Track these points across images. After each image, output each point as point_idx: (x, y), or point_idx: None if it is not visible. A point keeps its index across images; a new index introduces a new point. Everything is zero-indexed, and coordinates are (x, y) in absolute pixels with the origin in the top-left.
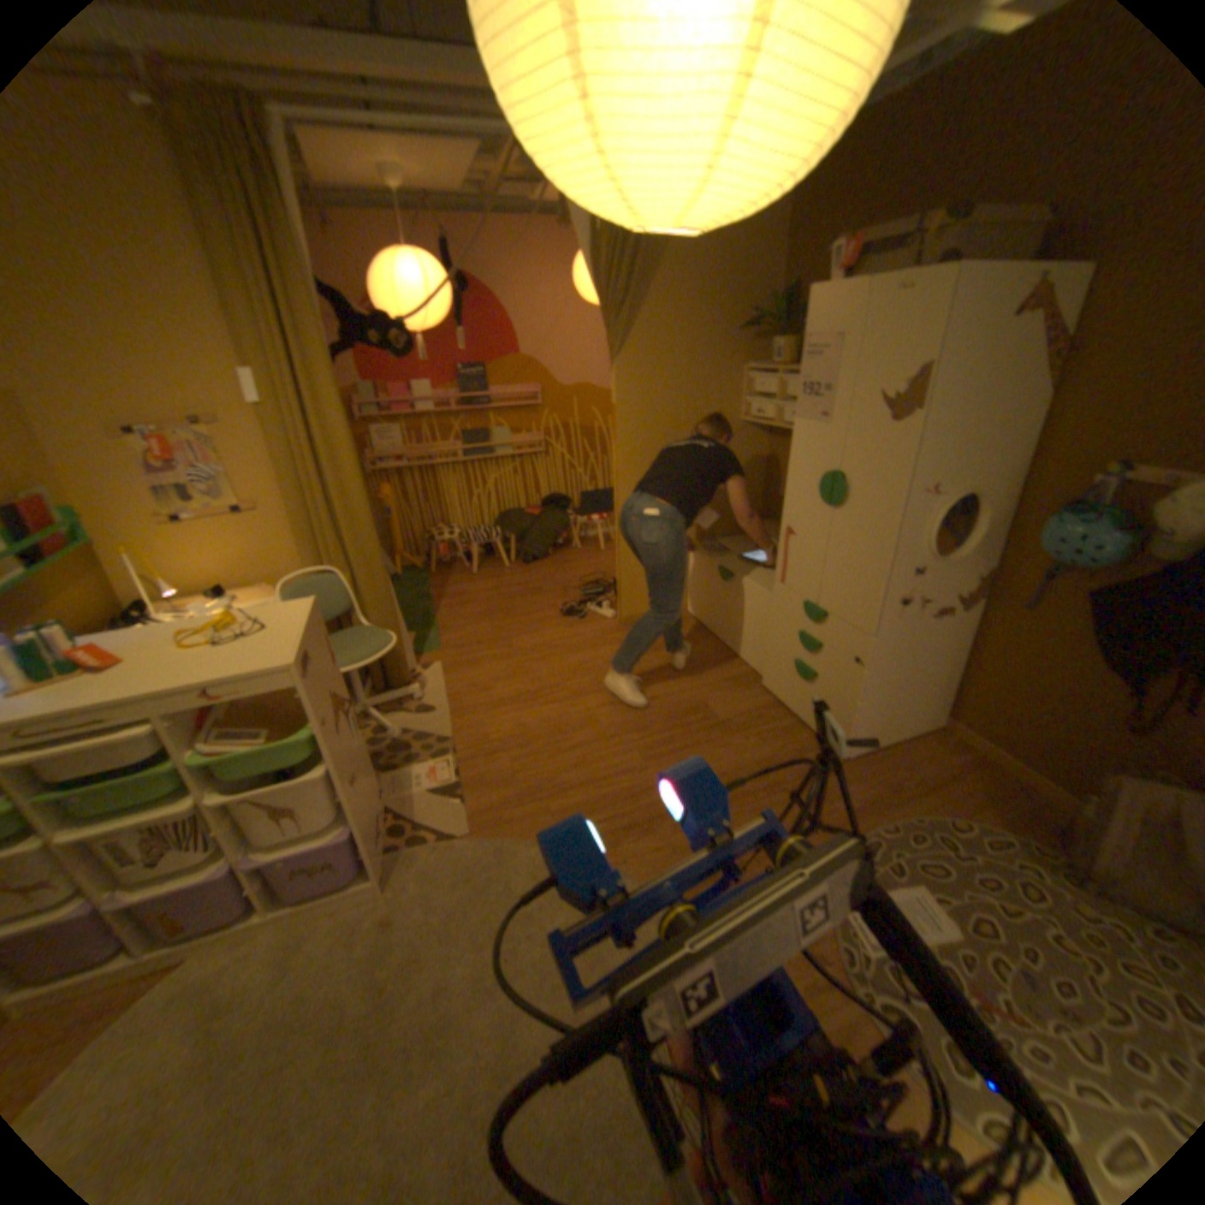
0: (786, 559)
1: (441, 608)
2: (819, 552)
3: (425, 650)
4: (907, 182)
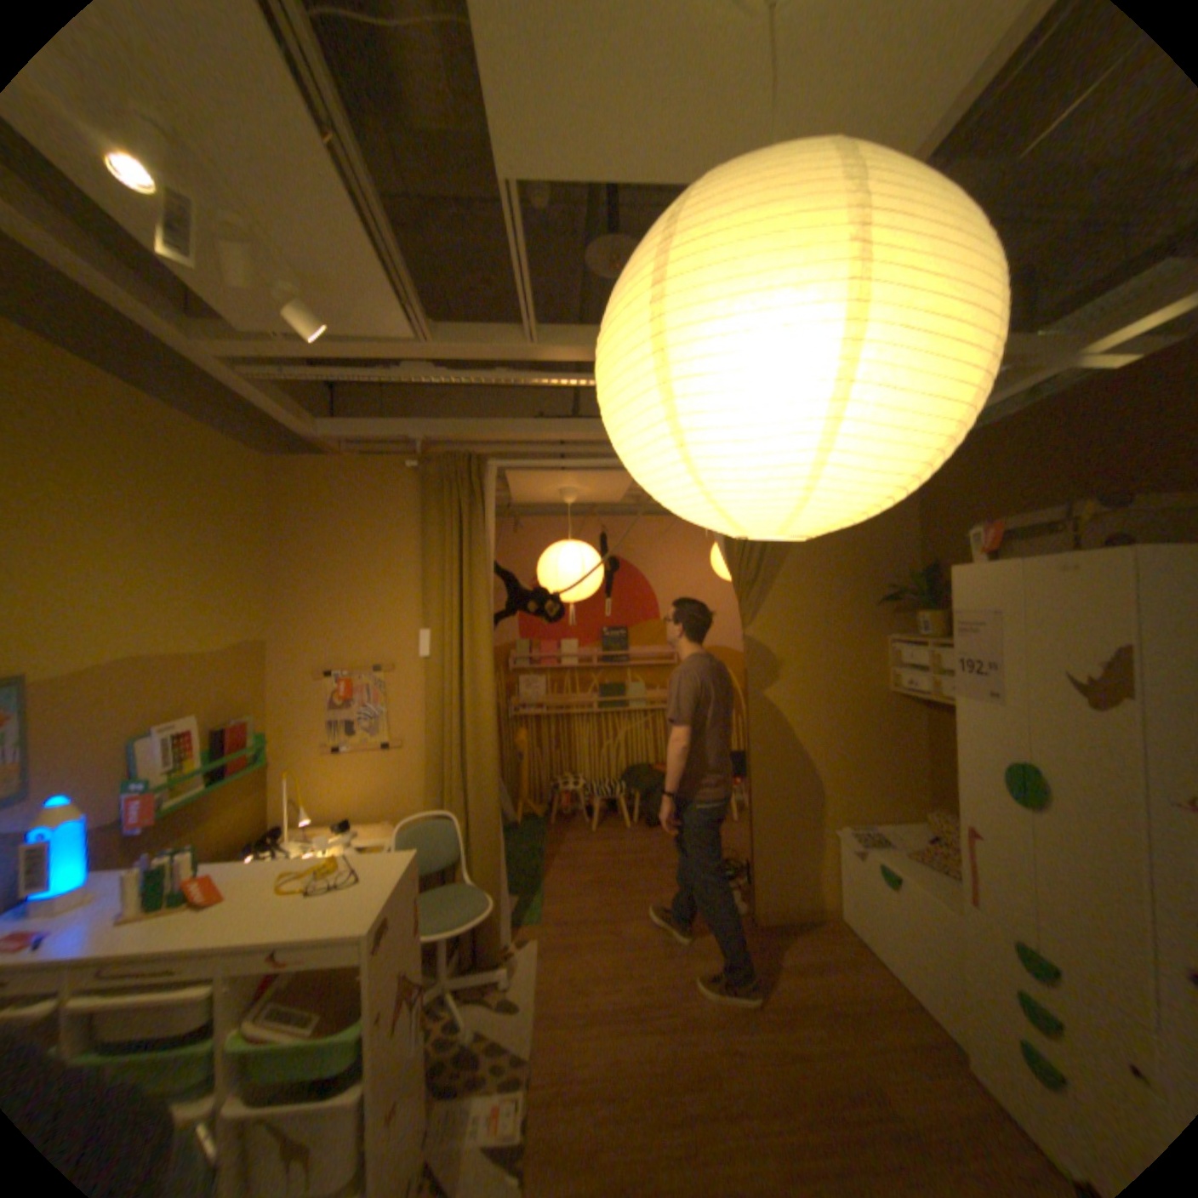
0: (975, 871)
1: (551, 868)
2: (1025, 871)
3: (524, 922)
4: (1042, 477)
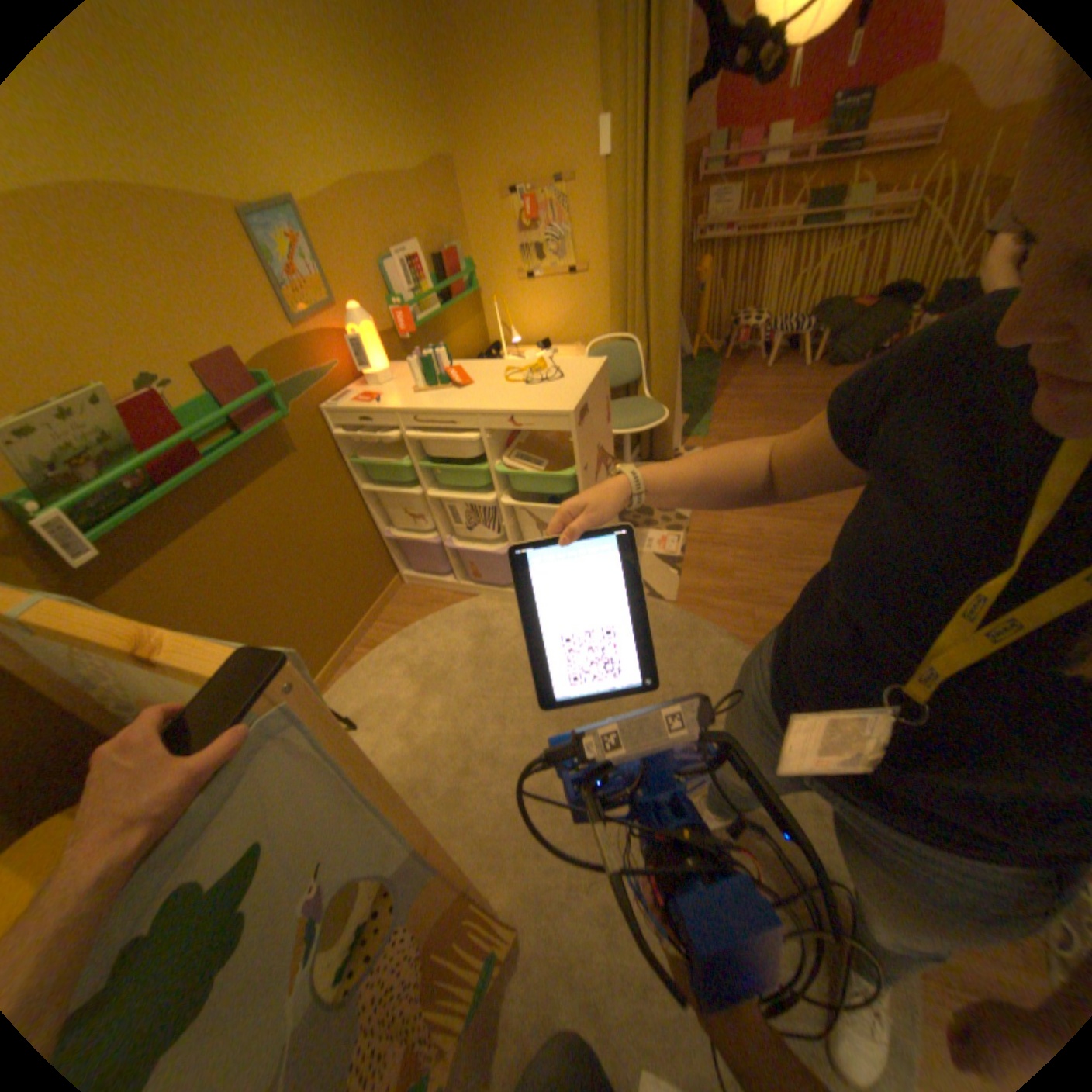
0: None
1: (721, 396)
2: None
3: (692, 434)
4: None
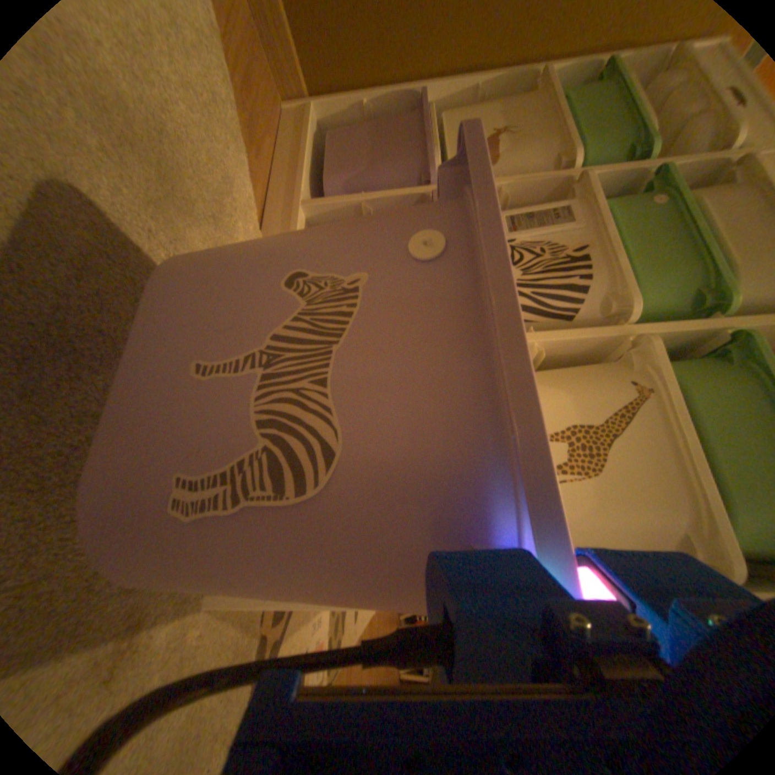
0: None
1: None
2: None
3: None
4: None
